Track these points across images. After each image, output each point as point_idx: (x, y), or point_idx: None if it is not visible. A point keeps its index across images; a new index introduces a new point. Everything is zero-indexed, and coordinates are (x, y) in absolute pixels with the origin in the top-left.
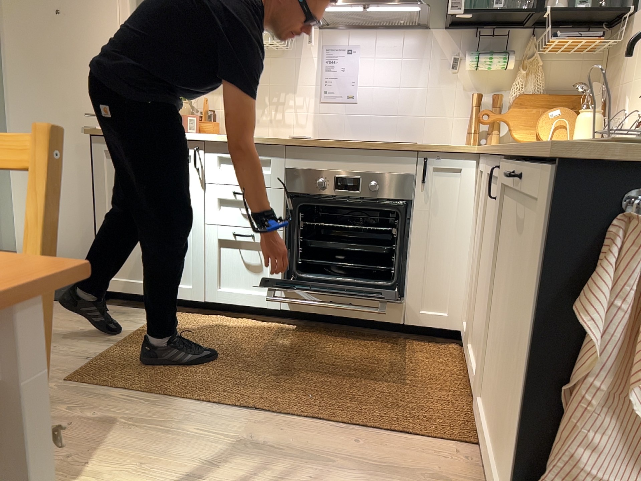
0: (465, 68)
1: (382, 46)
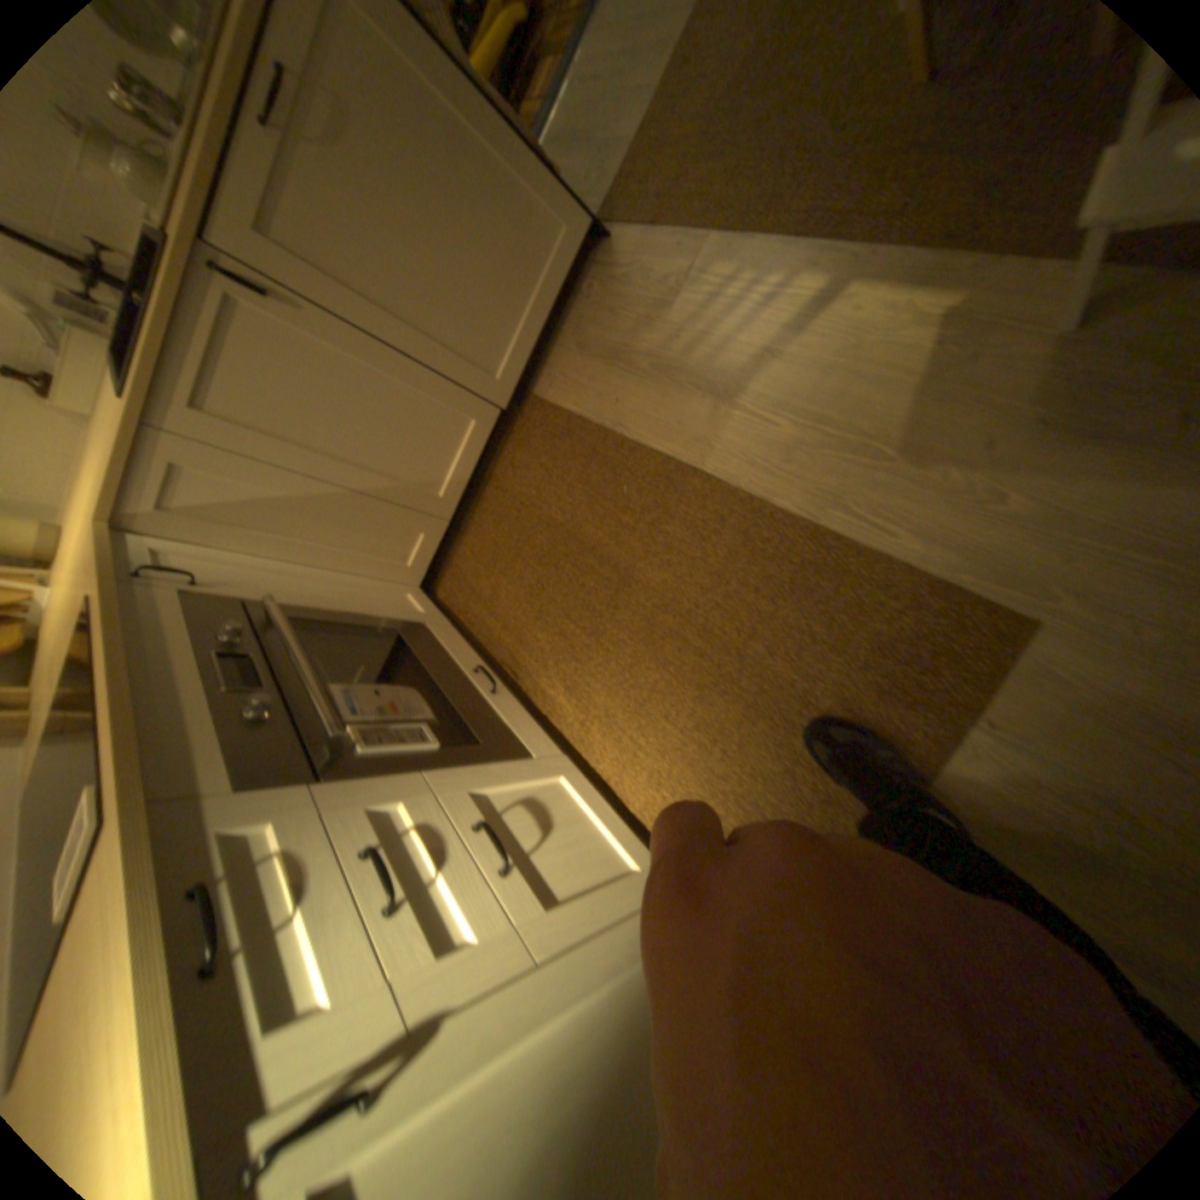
0: None
1: None
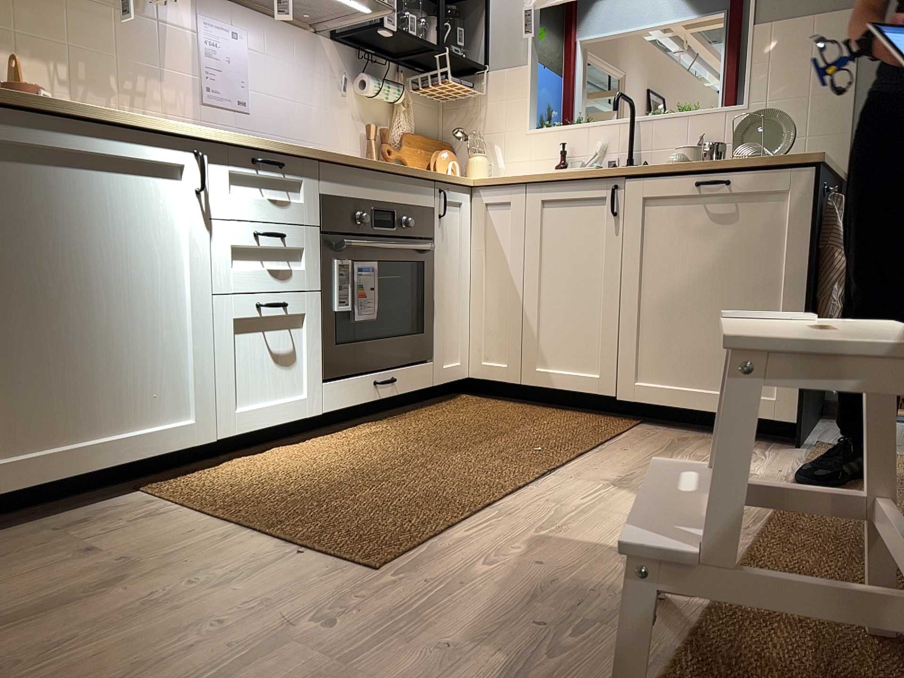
0: (368, 94)
1: (275, 42)
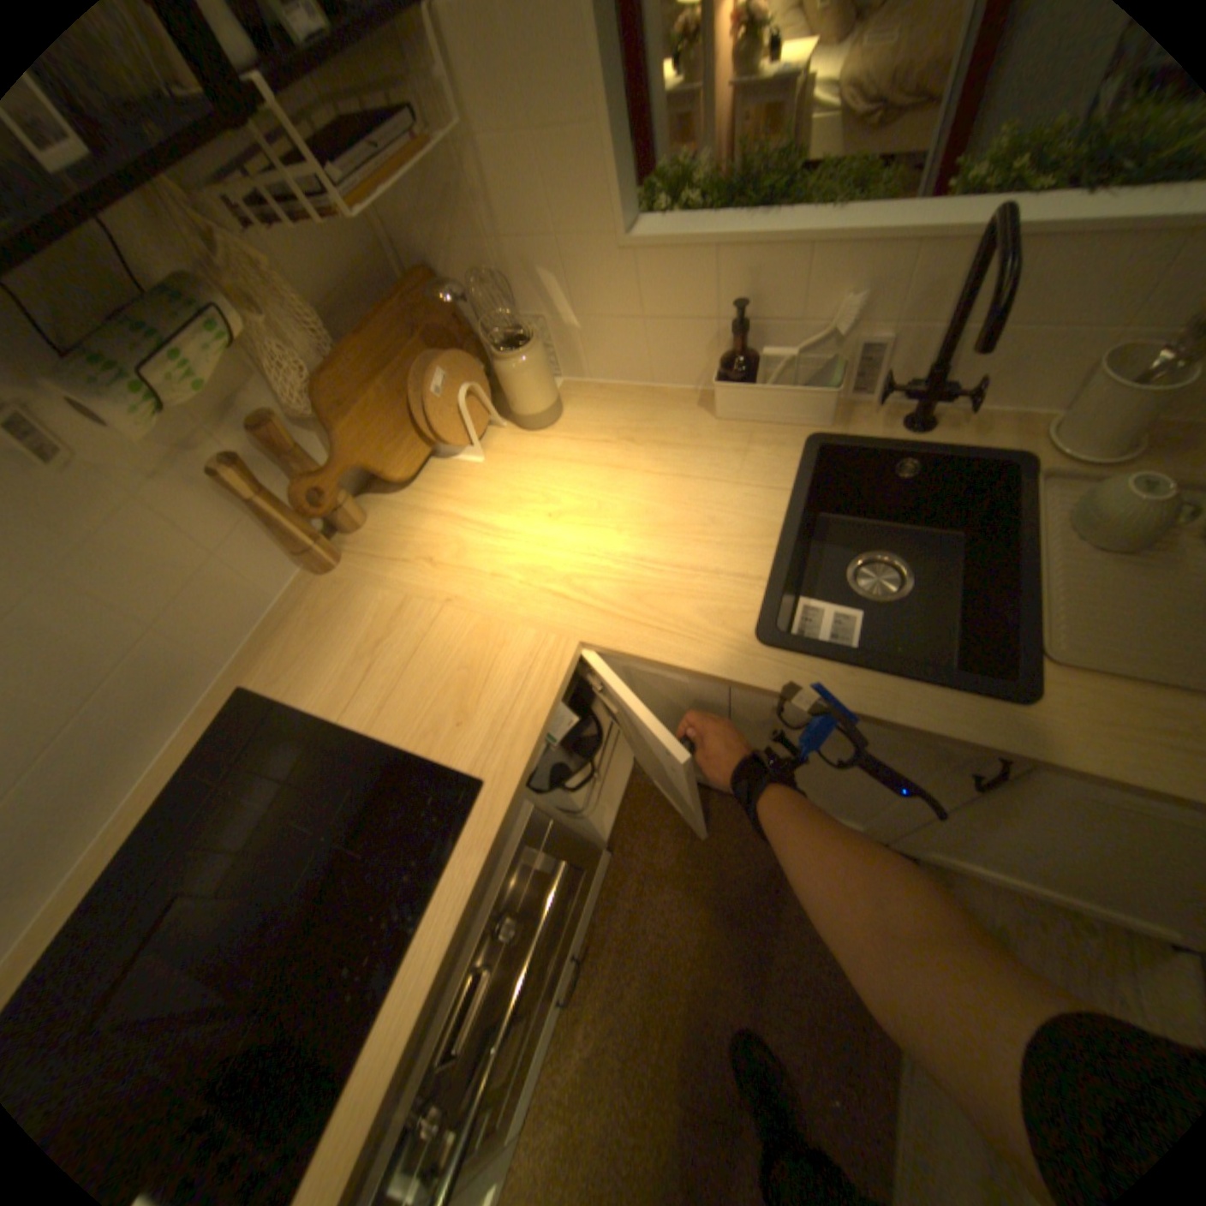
0: (122, 435)
1: None
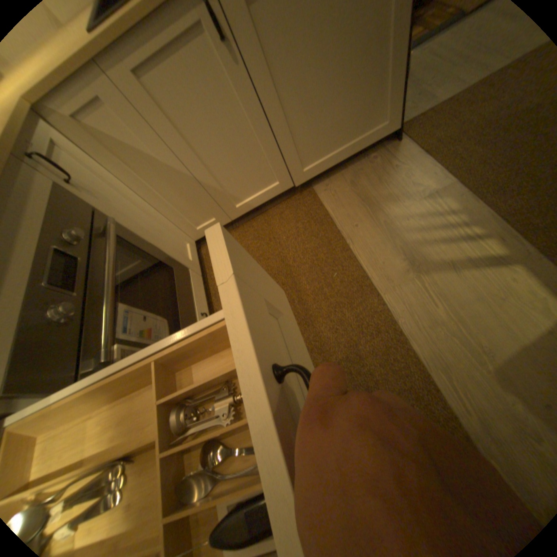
0: None
1: None
